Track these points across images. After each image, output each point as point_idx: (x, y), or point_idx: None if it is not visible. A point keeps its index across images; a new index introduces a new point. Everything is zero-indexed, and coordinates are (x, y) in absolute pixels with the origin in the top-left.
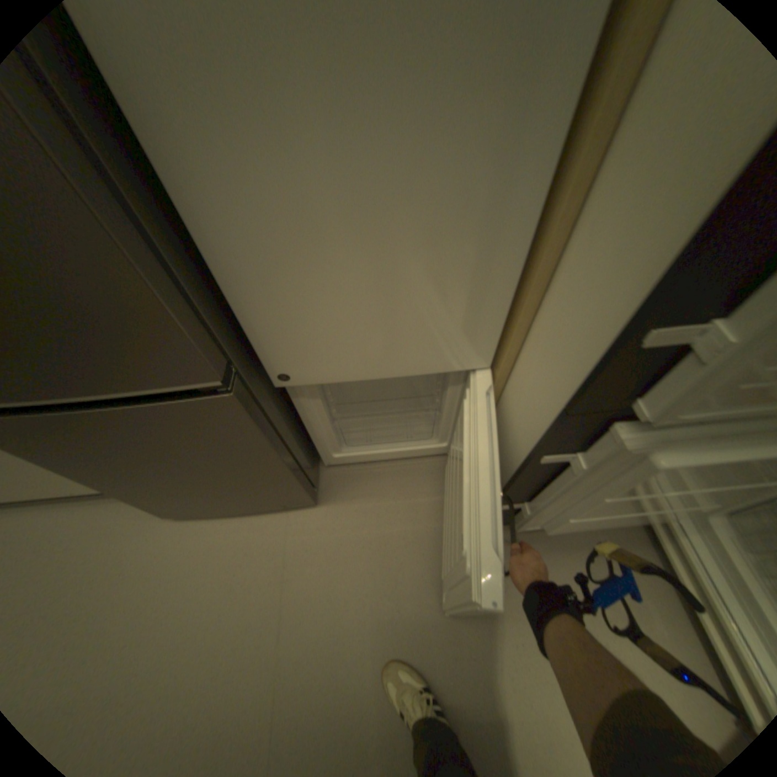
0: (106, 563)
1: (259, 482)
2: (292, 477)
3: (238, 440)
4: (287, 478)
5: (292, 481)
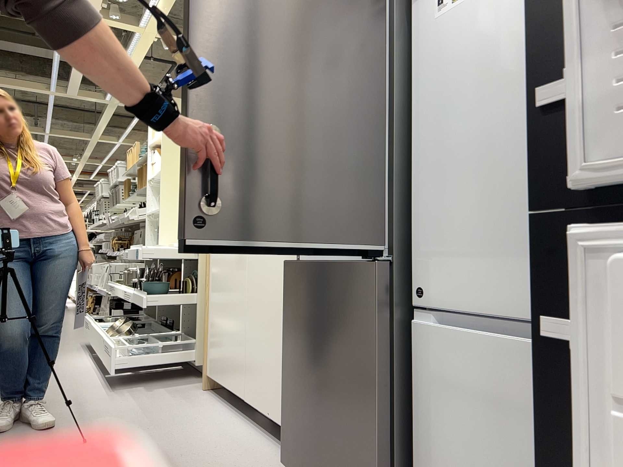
0: (229, 465)
1: (354, 435)
2: (378, 447)
3: (364, 334)
4: (375, 446)
5: (377, 464)
